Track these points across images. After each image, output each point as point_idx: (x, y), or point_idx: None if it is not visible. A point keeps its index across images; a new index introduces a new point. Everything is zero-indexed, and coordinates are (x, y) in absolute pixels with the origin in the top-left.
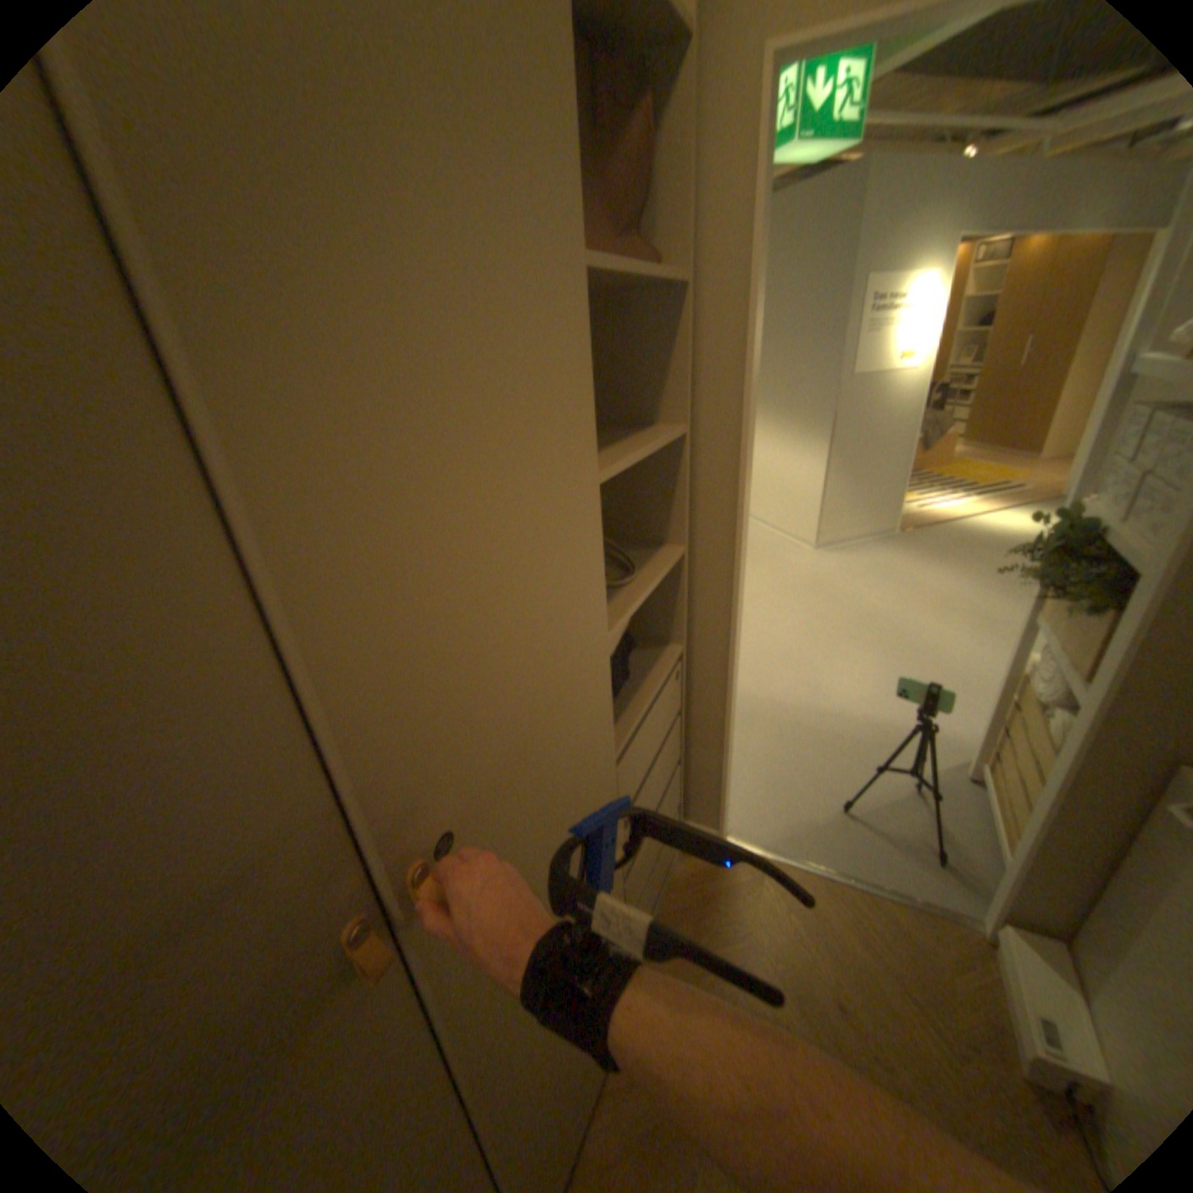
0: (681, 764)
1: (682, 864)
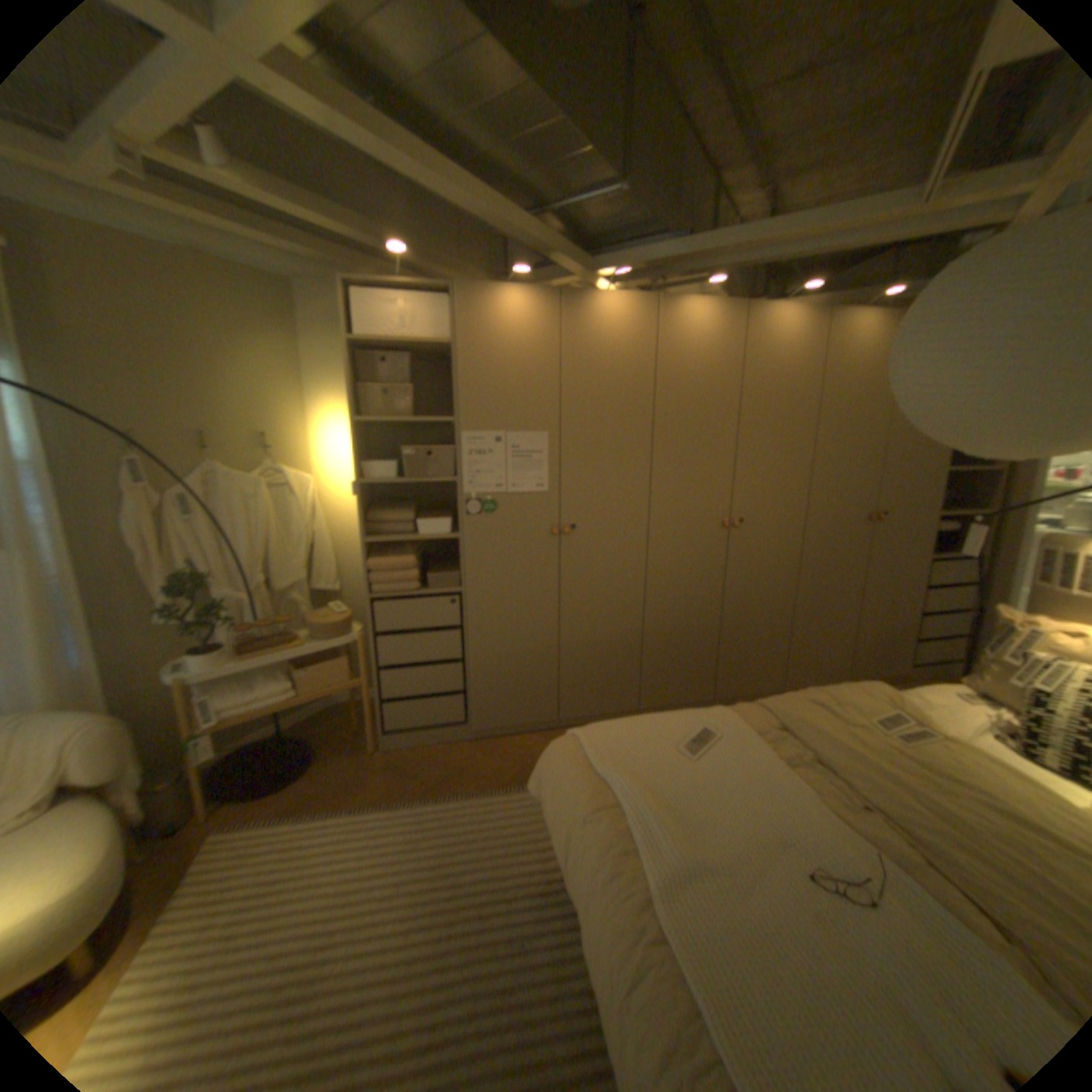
0: (974, 613)
1: (962, 673)
